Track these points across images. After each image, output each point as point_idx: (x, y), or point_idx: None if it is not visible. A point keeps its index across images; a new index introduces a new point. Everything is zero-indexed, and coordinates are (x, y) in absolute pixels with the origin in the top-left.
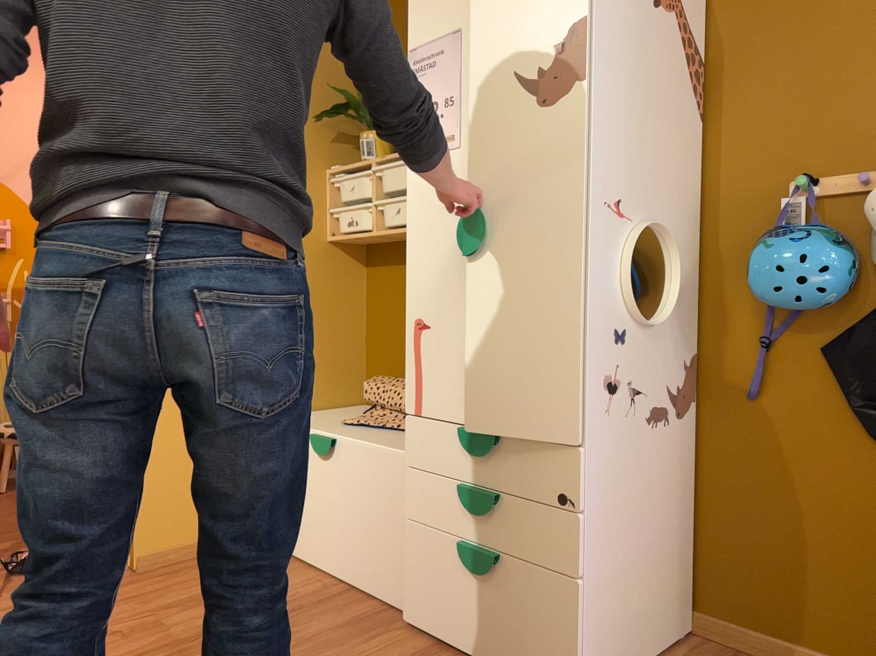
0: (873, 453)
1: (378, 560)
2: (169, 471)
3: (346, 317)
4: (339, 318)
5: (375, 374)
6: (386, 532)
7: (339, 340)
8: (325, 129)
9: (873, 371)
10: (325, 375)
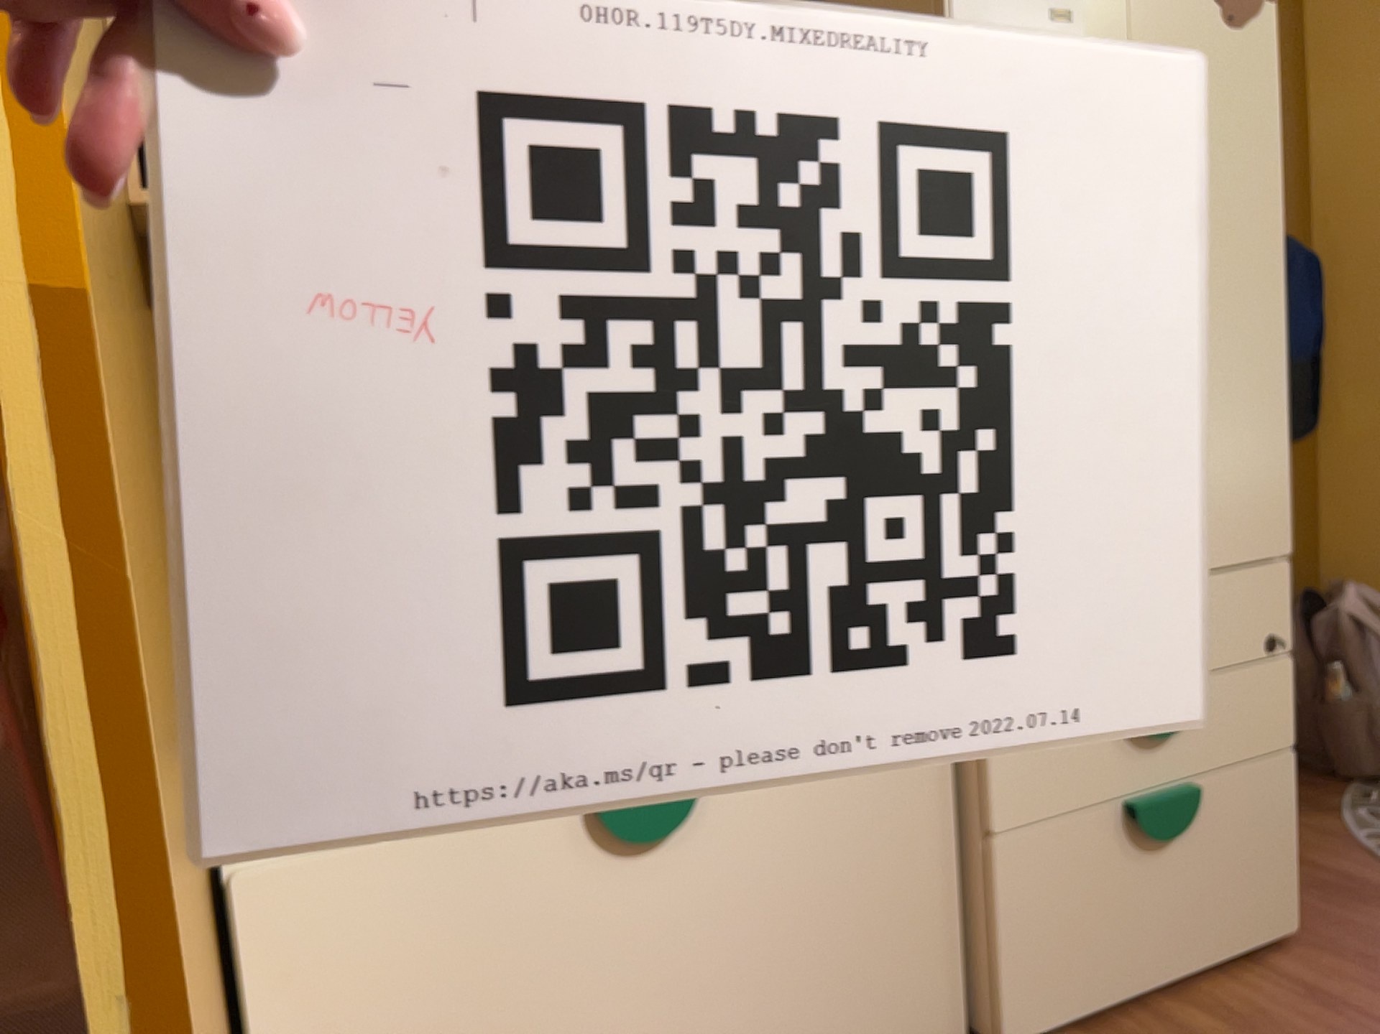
0: None
1: (873, 992)
2: None
3: None
4: None
5: None
6: (892, 912)
7: None
8: None
9: None
10: None
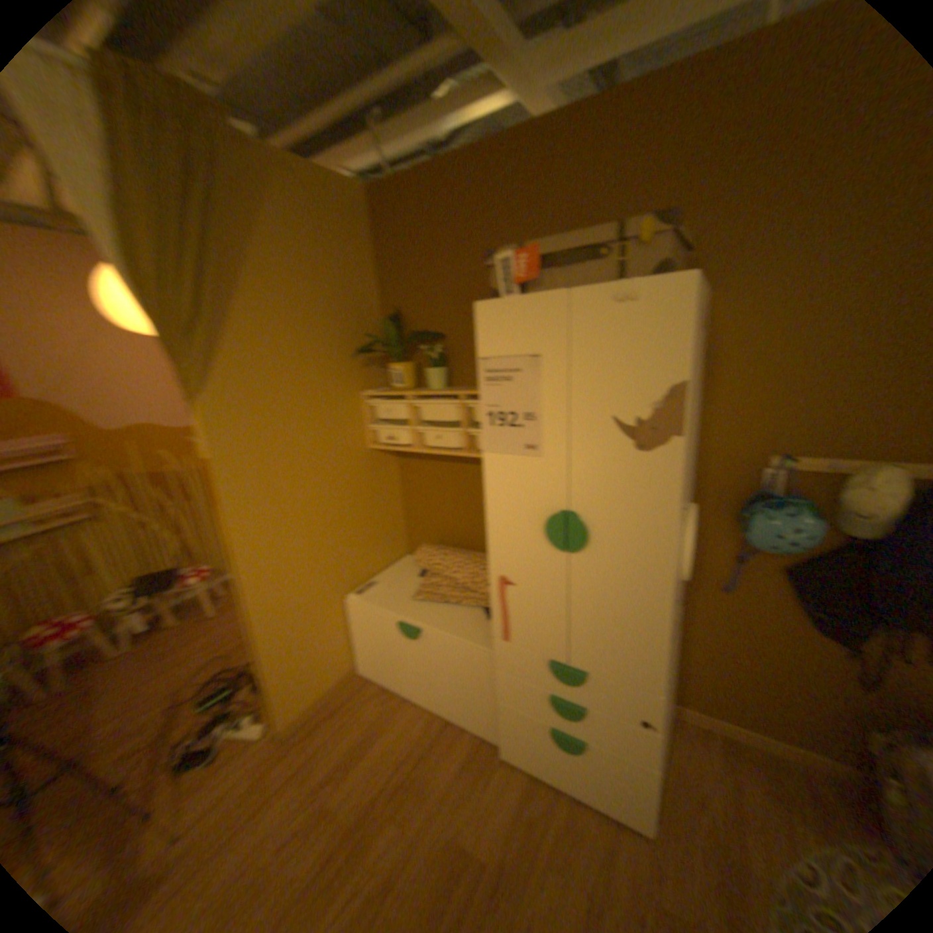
0: (812, 634)
1: (468, 711)
2: (286, 666)
3: (387, 499)
4: (383, 502)
5: (413, 534)
6: (474, 696)
7: (385, 518)
8: (353, 359)
9: (825, 592)
10: (380, 546)
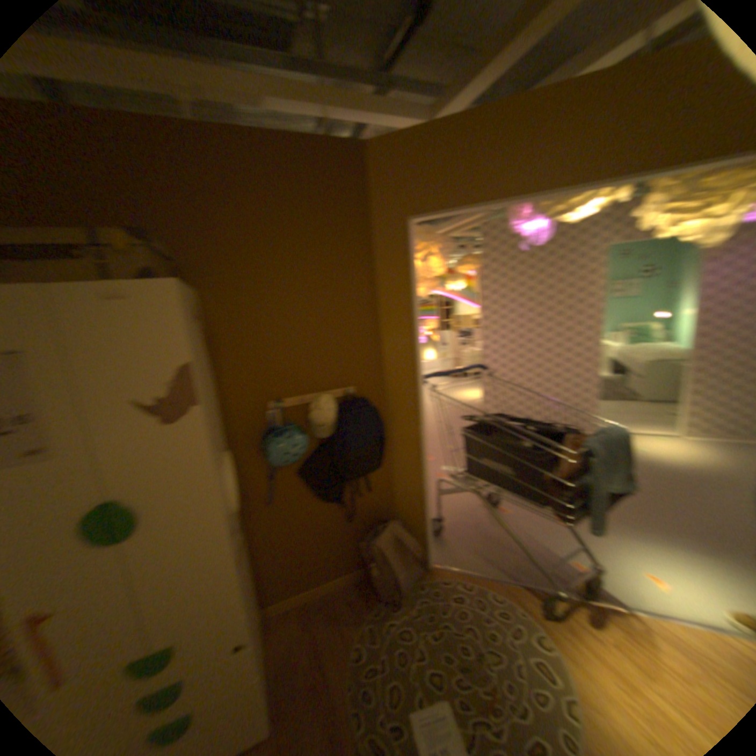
0: (318, 506)
1: None
2: None
3: None
4: None
5: None
6: None
7: None
8: None
9: (316, 478)
10: None
